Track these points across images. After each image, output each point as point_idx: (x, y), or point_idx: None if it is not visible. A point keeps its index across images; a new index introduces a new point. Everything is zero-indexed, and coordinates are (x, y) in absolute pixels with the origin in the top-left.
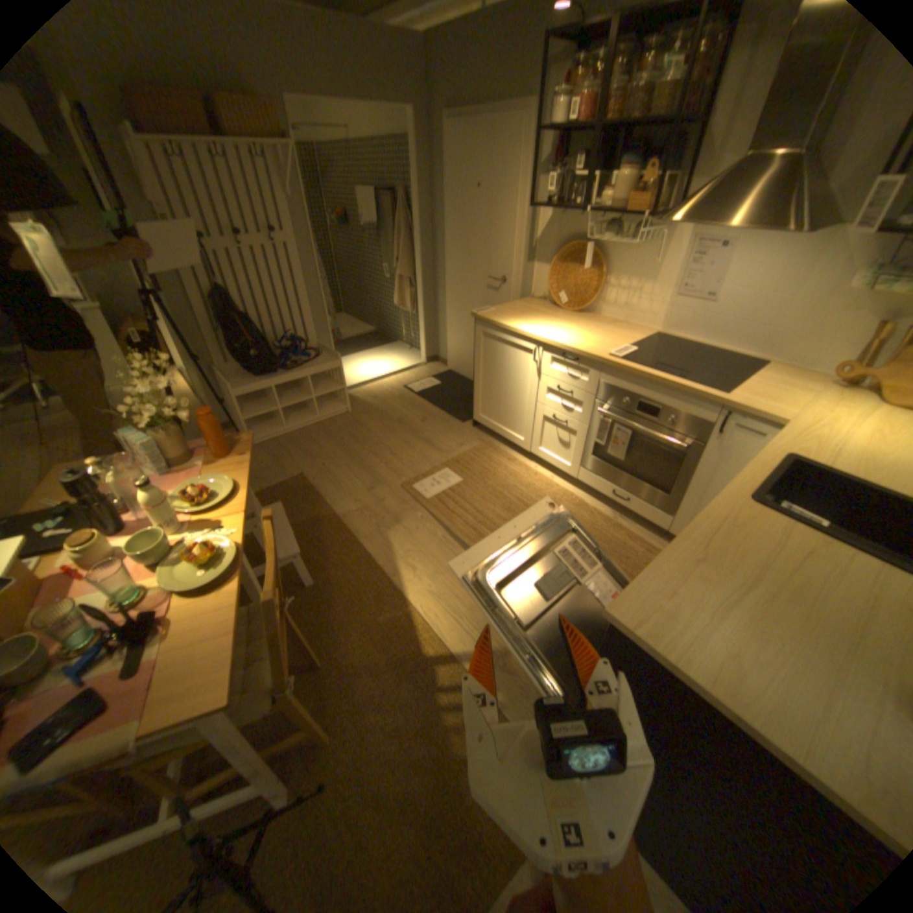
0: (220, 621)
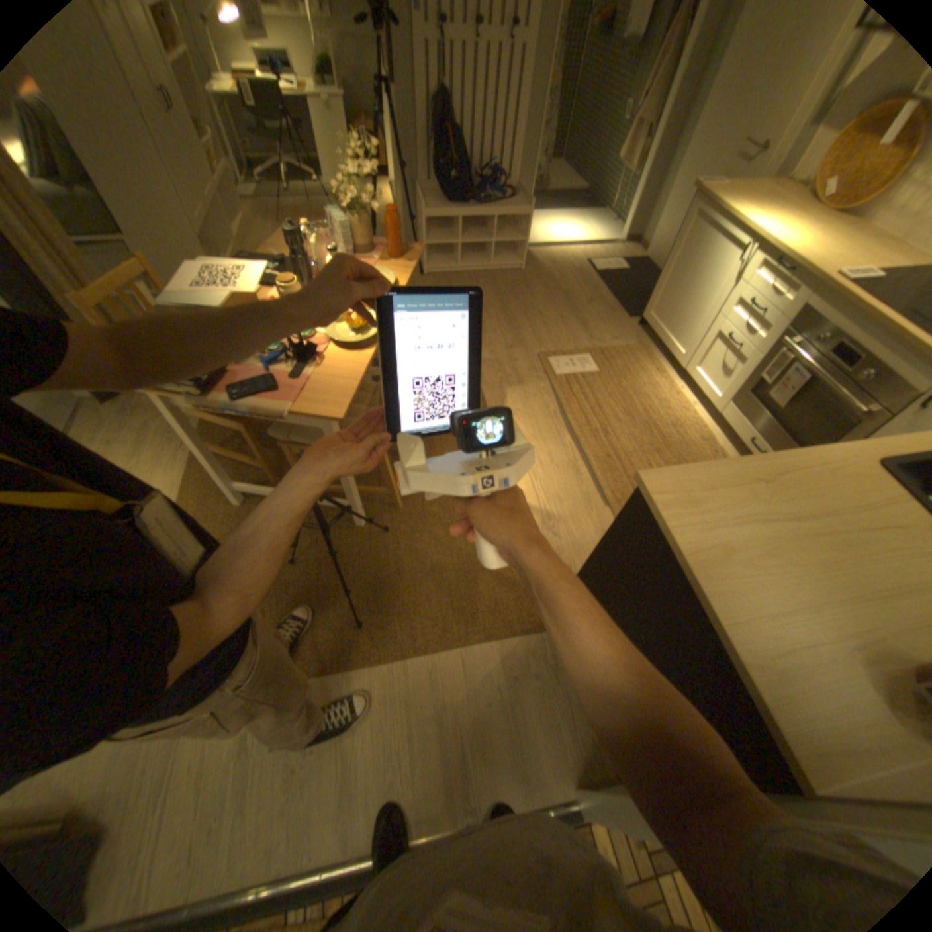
0: (354, 371)
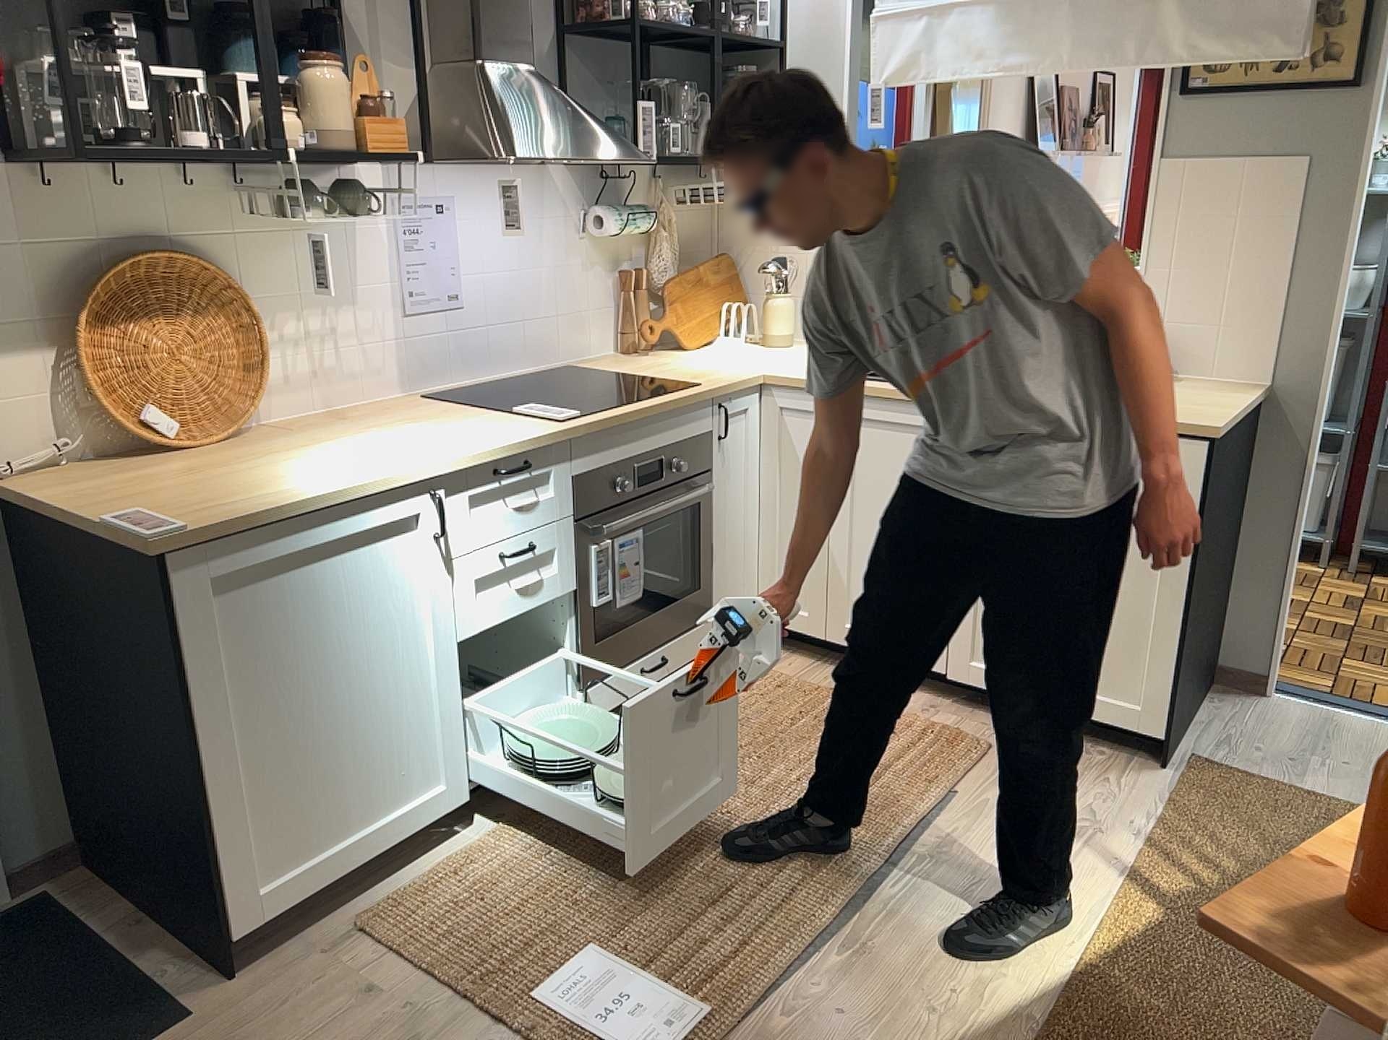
0: None
